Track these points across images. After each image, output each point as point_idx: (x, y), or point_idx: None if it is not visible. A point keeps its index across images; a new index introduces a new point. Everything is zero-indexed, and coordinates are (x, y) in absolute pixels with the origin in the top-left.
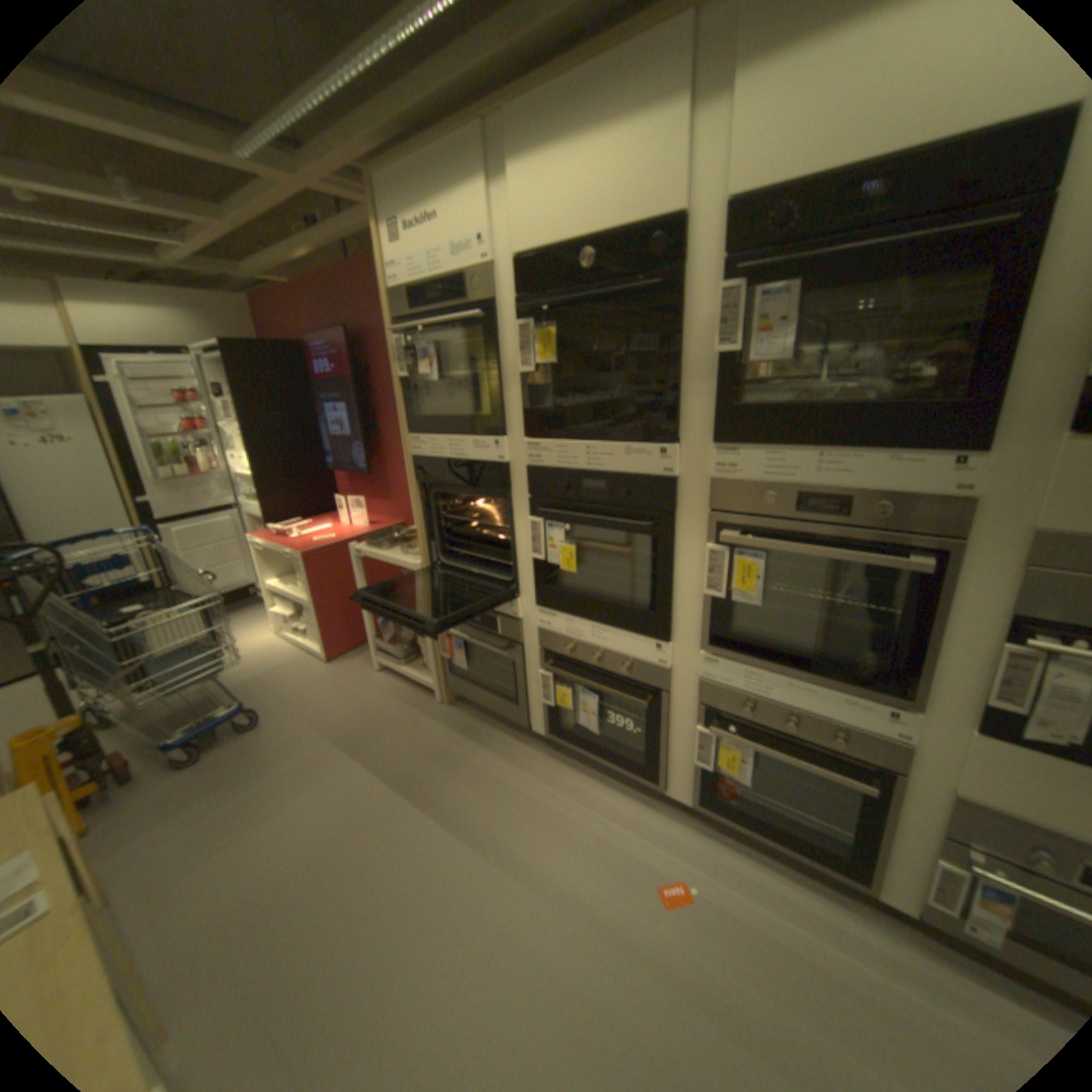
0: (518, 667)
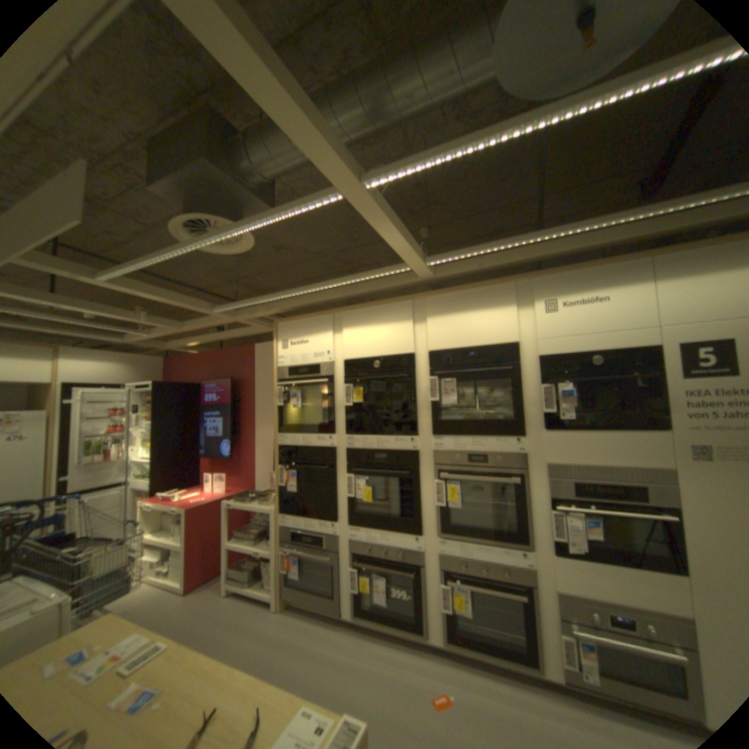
0: (335, 571)
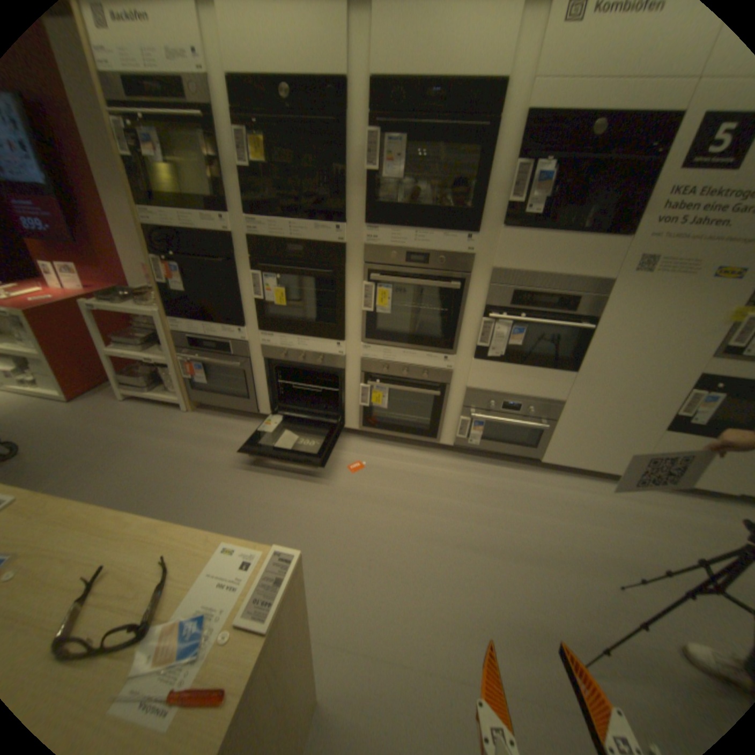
0: (247, 374)
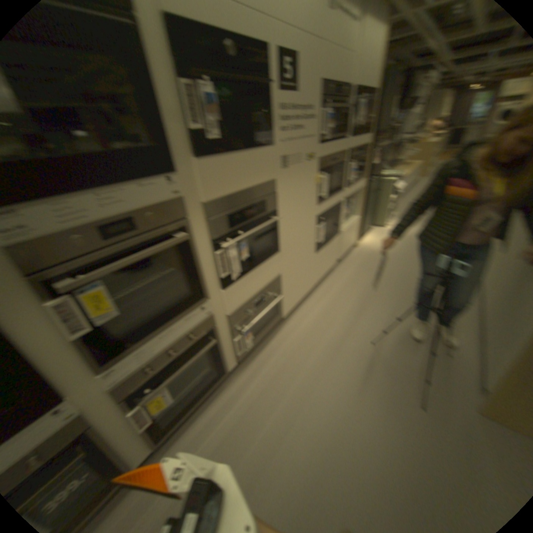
0: None
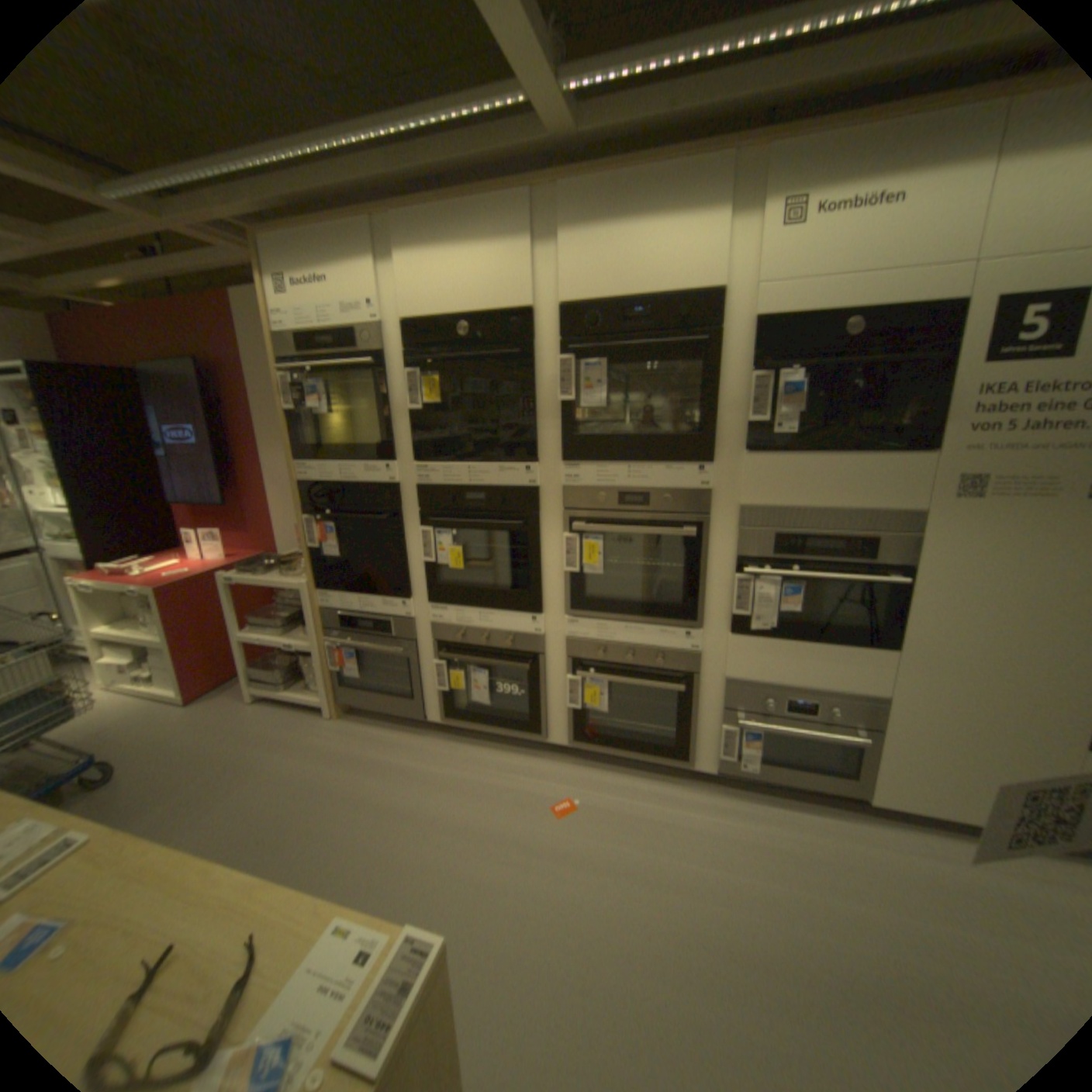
0: (412, 664)
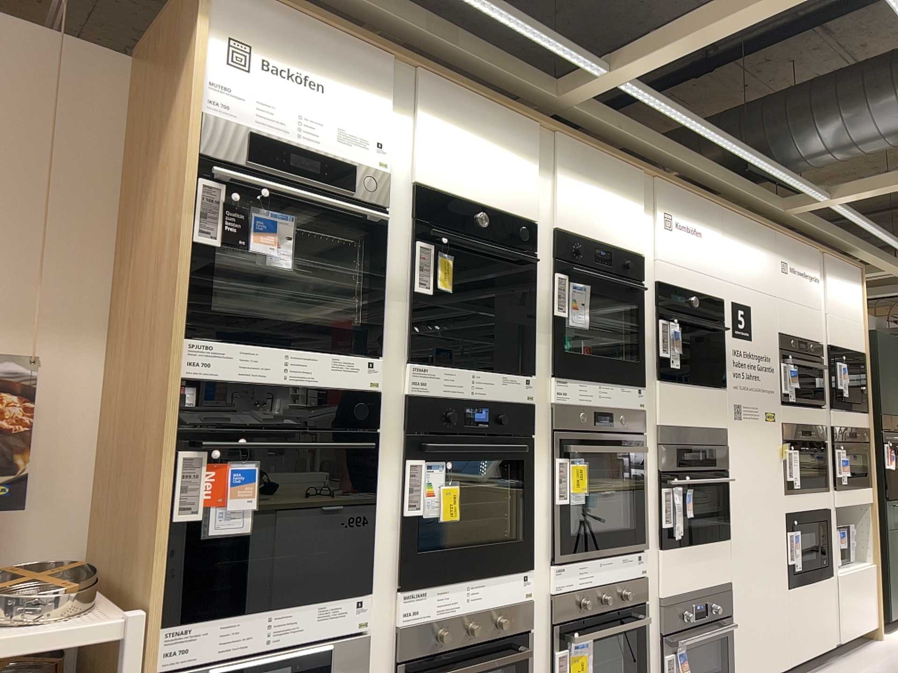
0: None
